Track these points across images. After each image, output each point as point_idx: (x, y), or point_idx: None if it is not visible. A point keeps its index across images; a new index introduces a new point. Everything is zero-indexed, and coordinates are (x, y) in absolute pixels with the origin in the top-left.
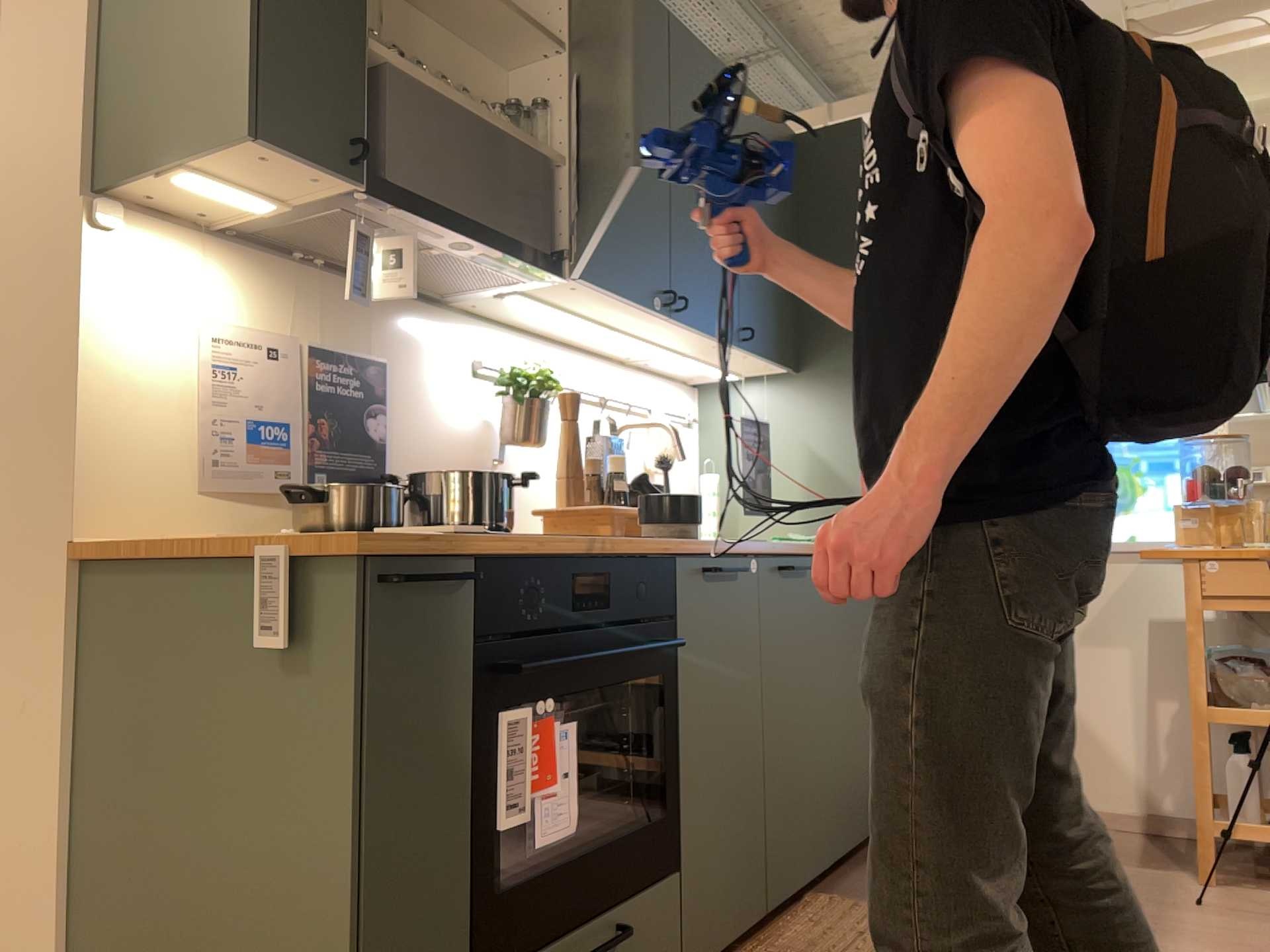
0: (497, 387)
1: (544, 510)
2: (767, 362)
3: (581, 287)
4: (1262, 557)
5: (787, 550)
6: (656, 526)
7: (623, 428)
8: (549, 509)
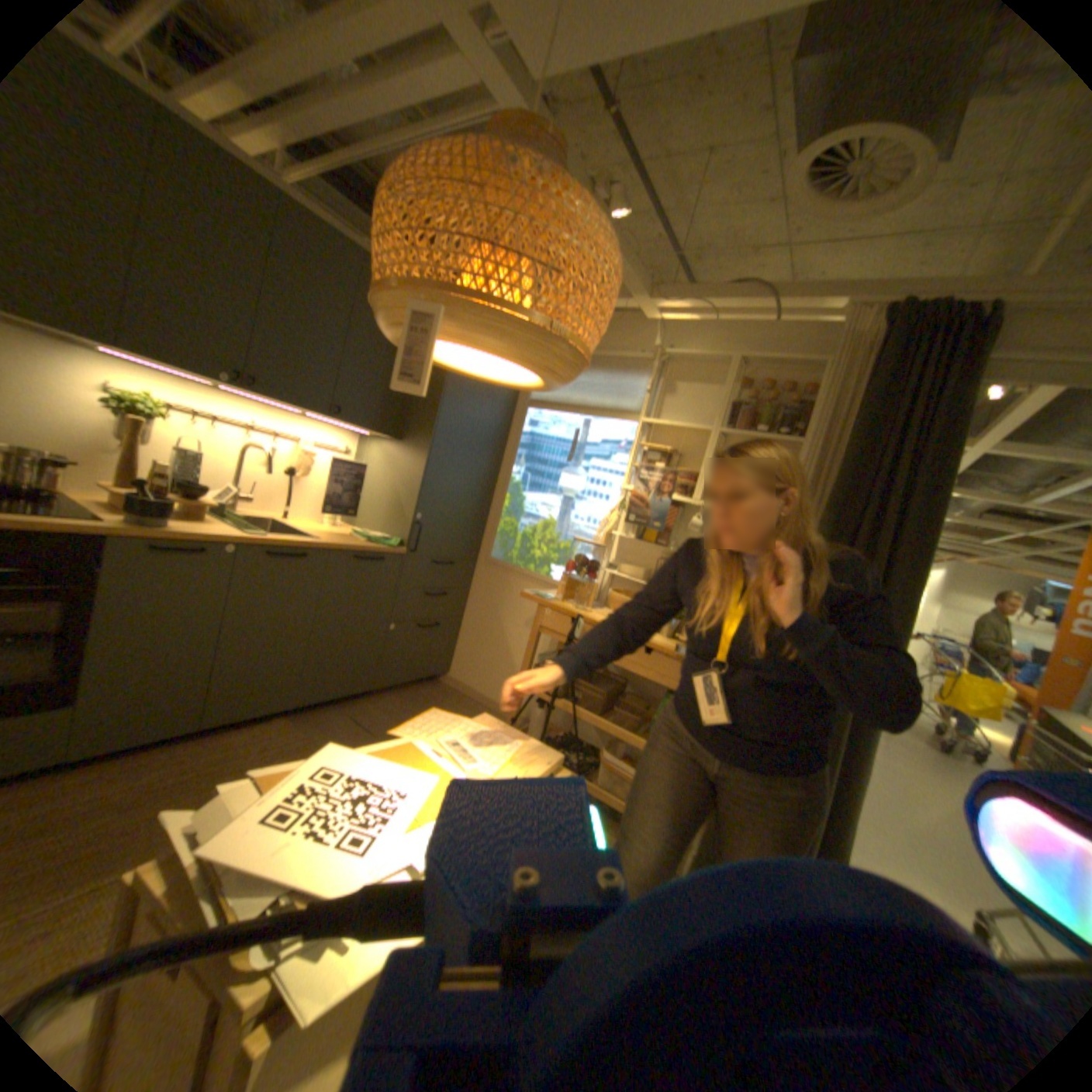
0: (104, 402)
1: (98, 484)
2: (366, 429)
3: (134, 354)
4: (589, 610)
5: (271, 542)
6: (120, 513)
7: (248, 445)
8: (106, 484)
